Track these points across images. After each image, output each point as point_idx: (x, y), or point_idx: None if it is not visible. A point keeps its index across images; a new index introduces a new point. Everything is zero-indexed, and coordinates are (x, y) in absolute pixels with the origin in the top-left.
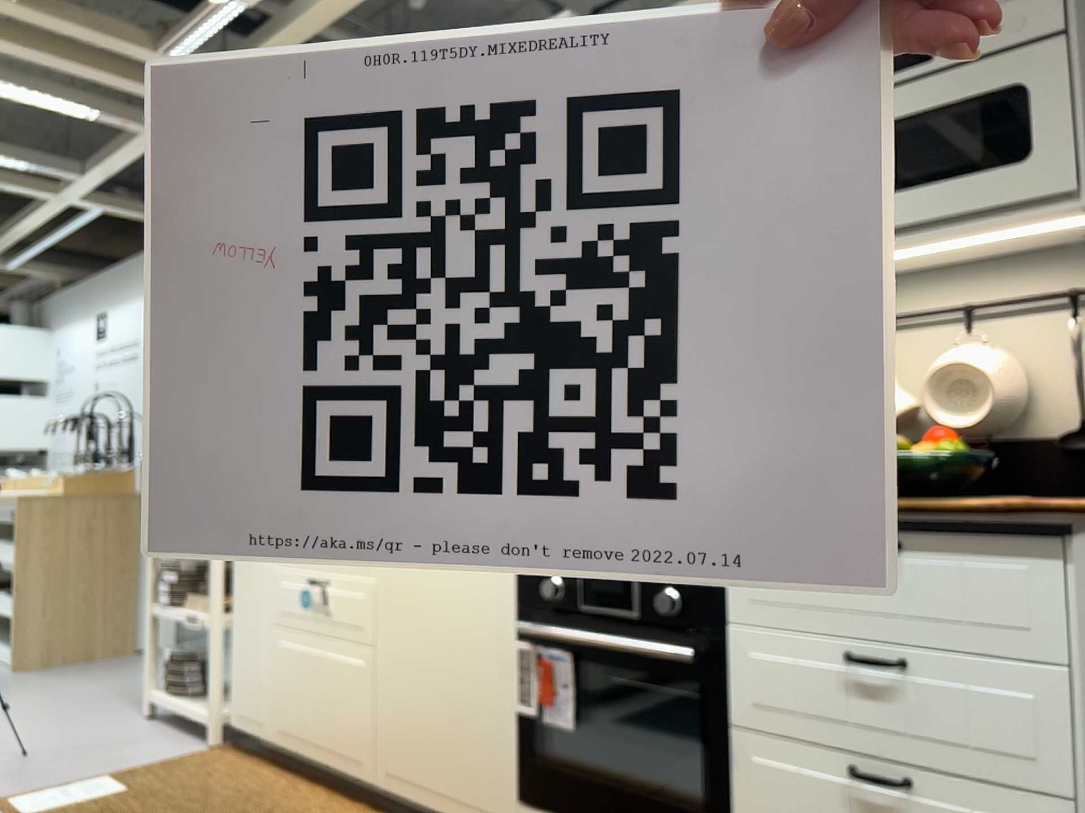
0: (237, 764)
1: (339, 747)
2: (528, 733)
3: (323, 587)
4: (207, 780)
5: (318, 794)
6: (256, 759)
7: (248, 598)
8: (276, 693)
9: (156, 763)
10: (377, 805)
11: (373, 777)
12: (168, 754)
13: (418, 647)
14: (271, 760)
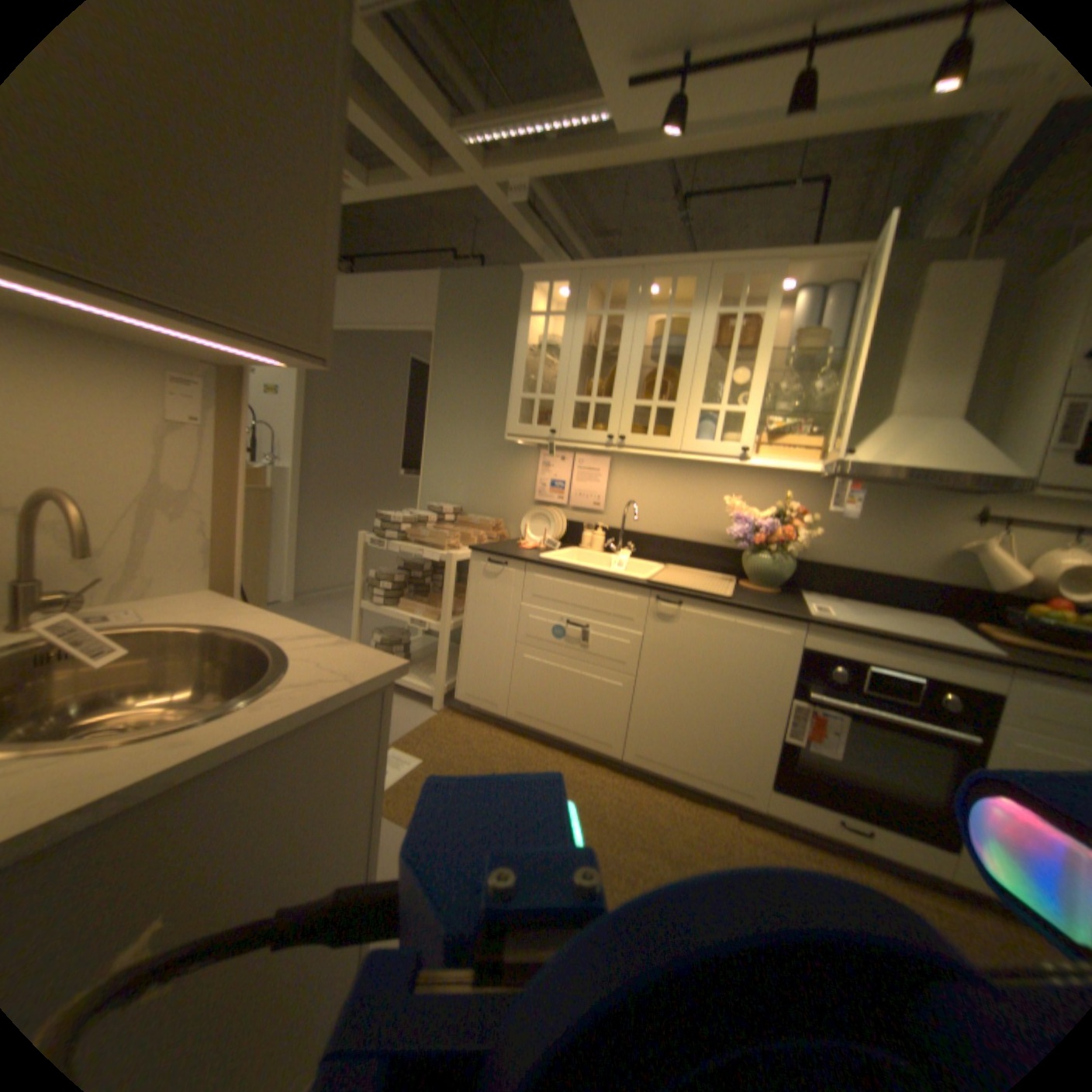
0: (474, 728)
1: (586, 731)
2: (789, 753)
3: (584, 628)
4: (470, 745)
5: (559, 756)
6: (481, 722)
7: (485, 617)
8: (515, 686)
9: (411, 727)
10: (607, 765)
11: (621, 754)
12: (410, 717)
13: (685, 685)
14: (490, 722)
